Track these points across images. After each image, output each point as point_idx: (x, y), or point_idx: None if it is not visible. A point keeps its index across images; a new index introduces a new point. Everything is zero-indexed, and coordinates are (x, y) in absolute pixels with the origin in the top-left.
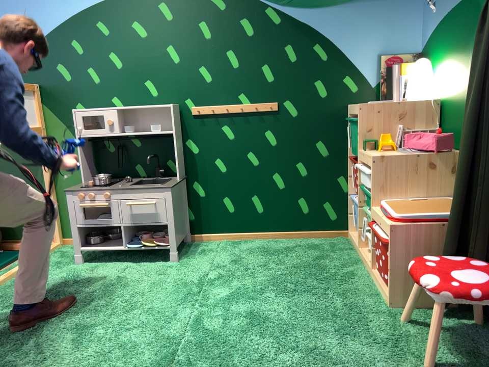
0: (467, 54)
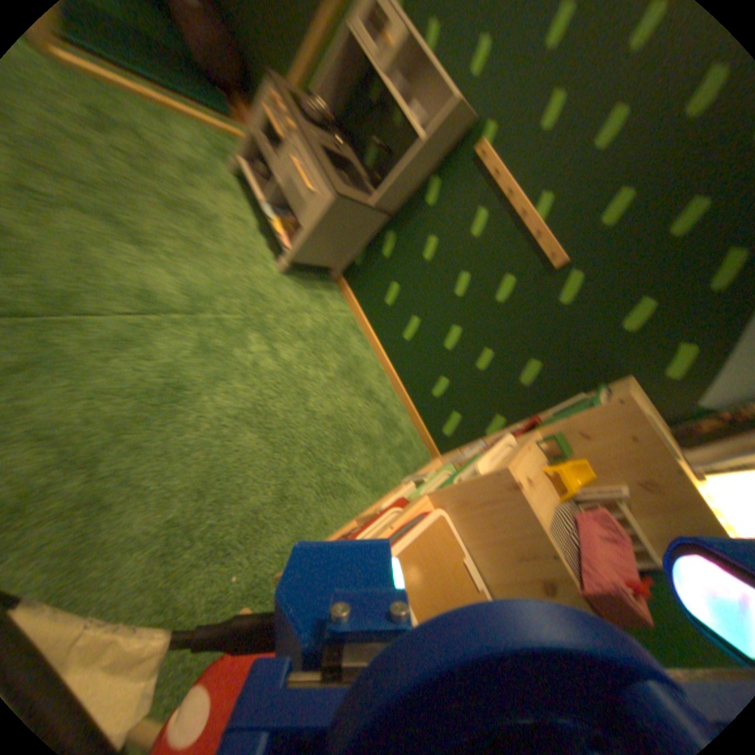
0: None
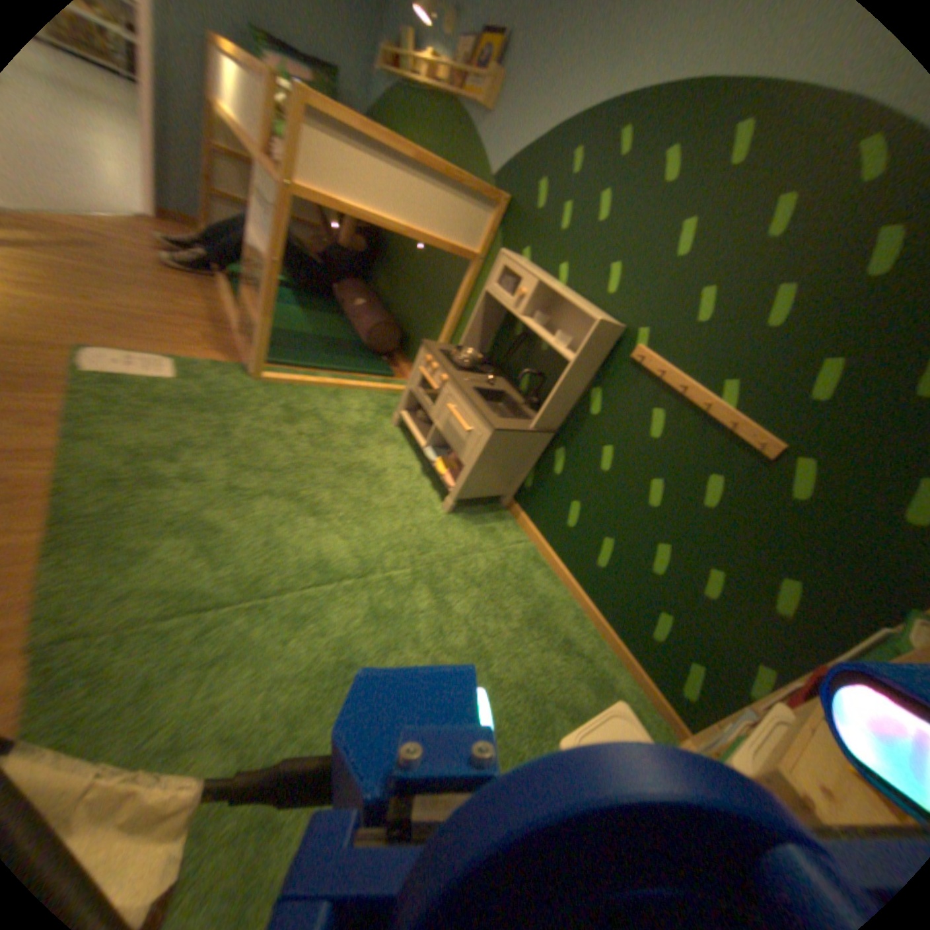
0: None
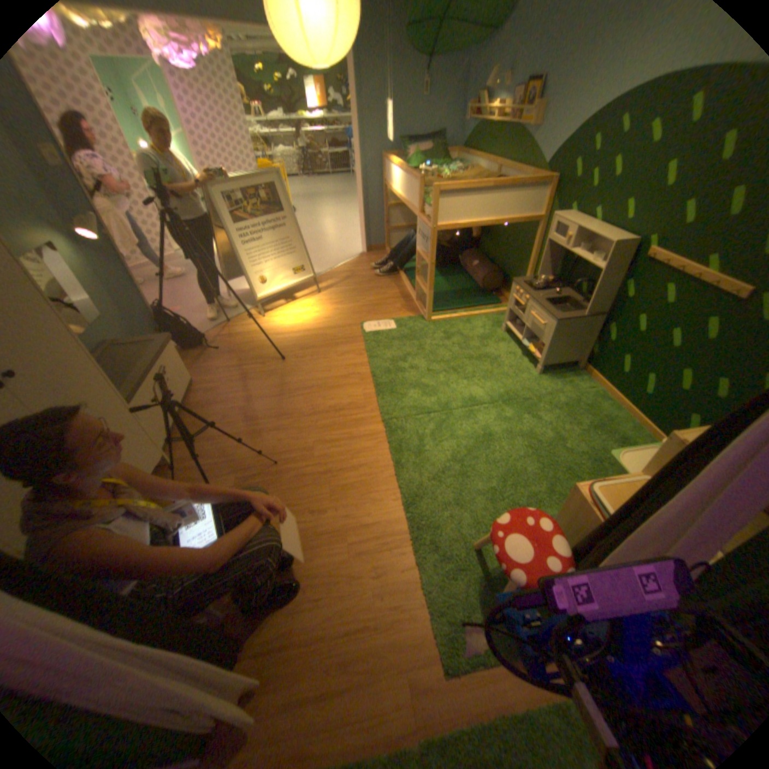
0: None
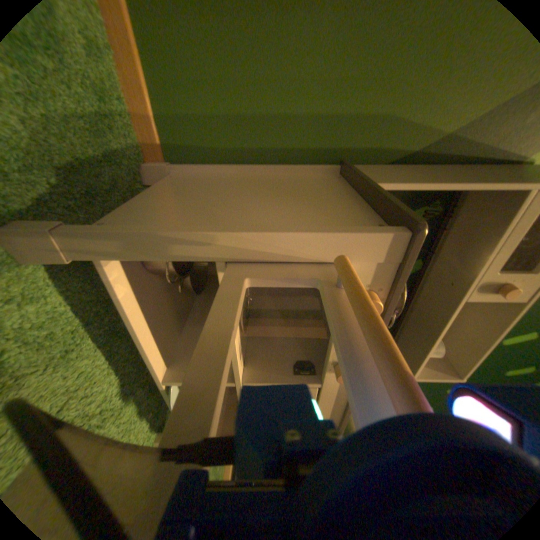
0: None
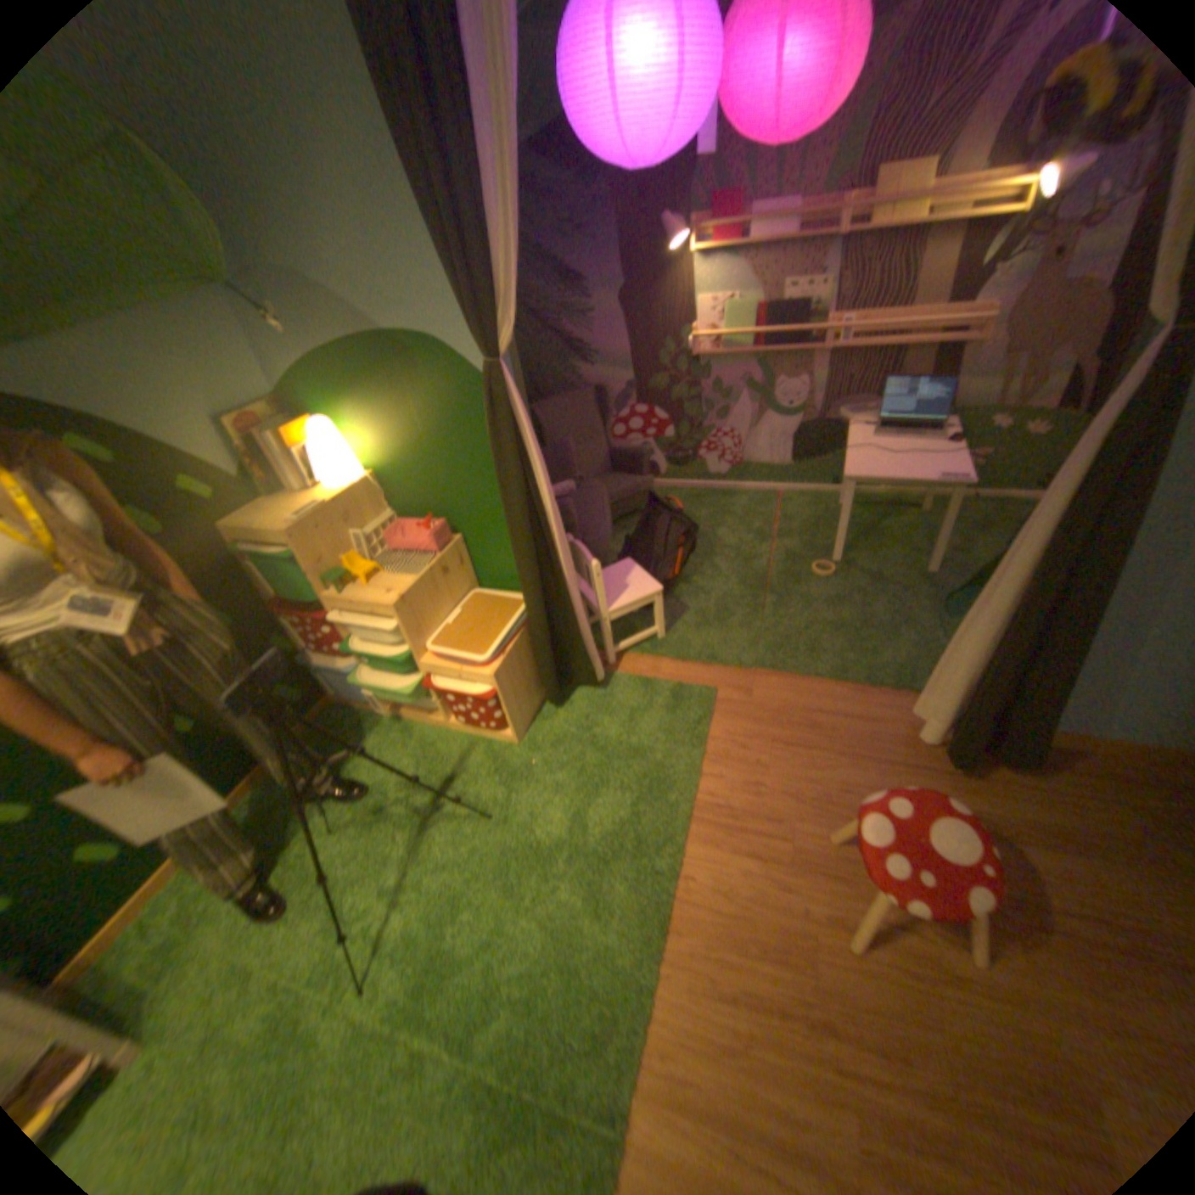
0: (409, 415)
